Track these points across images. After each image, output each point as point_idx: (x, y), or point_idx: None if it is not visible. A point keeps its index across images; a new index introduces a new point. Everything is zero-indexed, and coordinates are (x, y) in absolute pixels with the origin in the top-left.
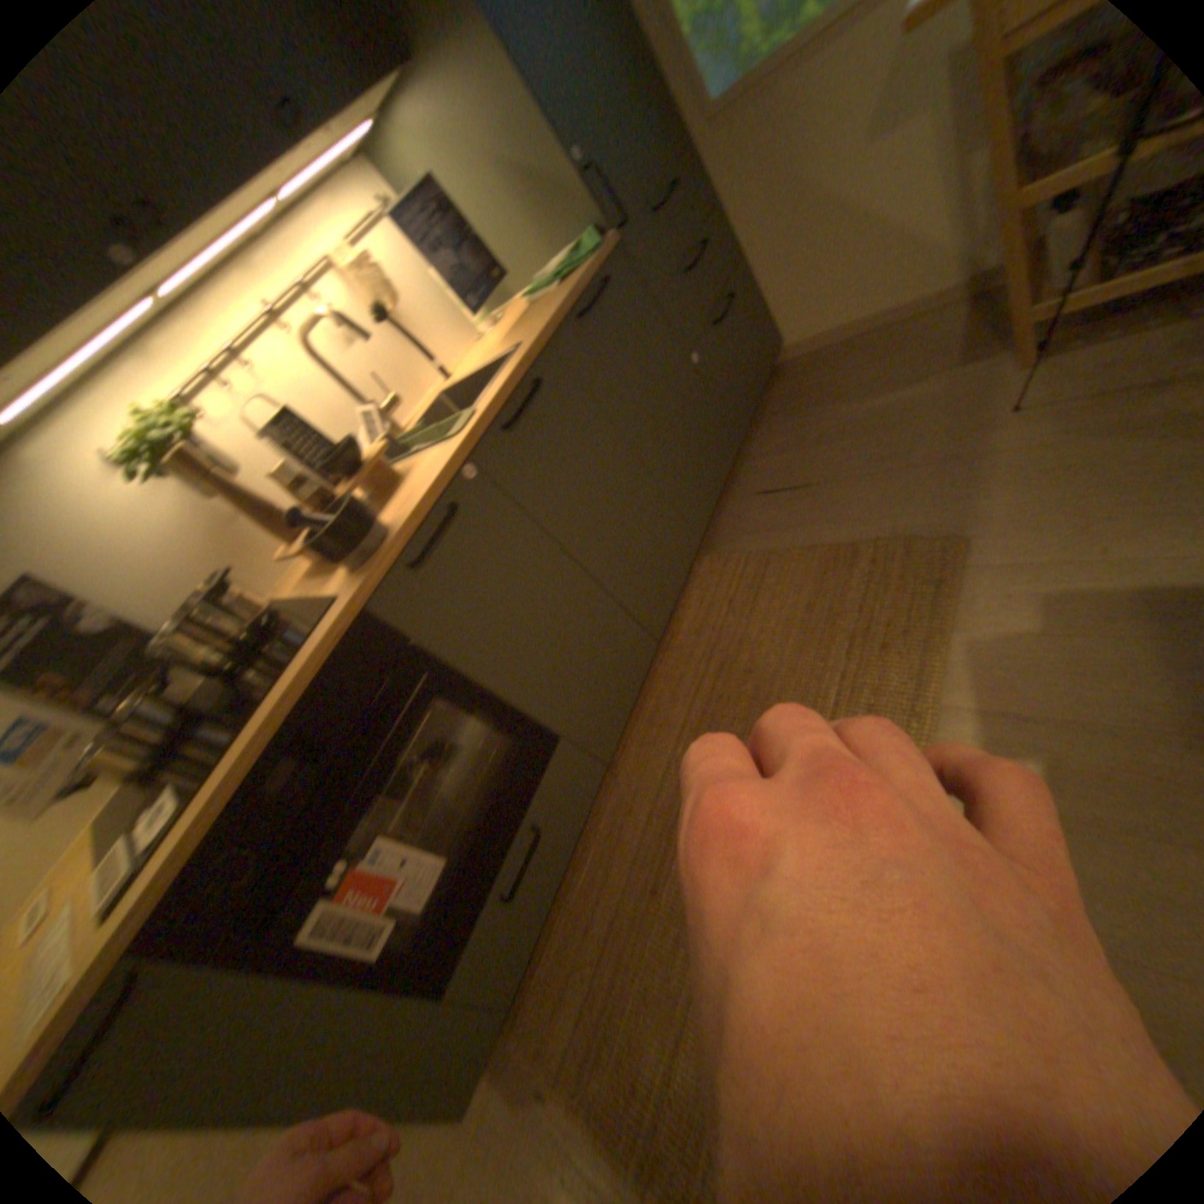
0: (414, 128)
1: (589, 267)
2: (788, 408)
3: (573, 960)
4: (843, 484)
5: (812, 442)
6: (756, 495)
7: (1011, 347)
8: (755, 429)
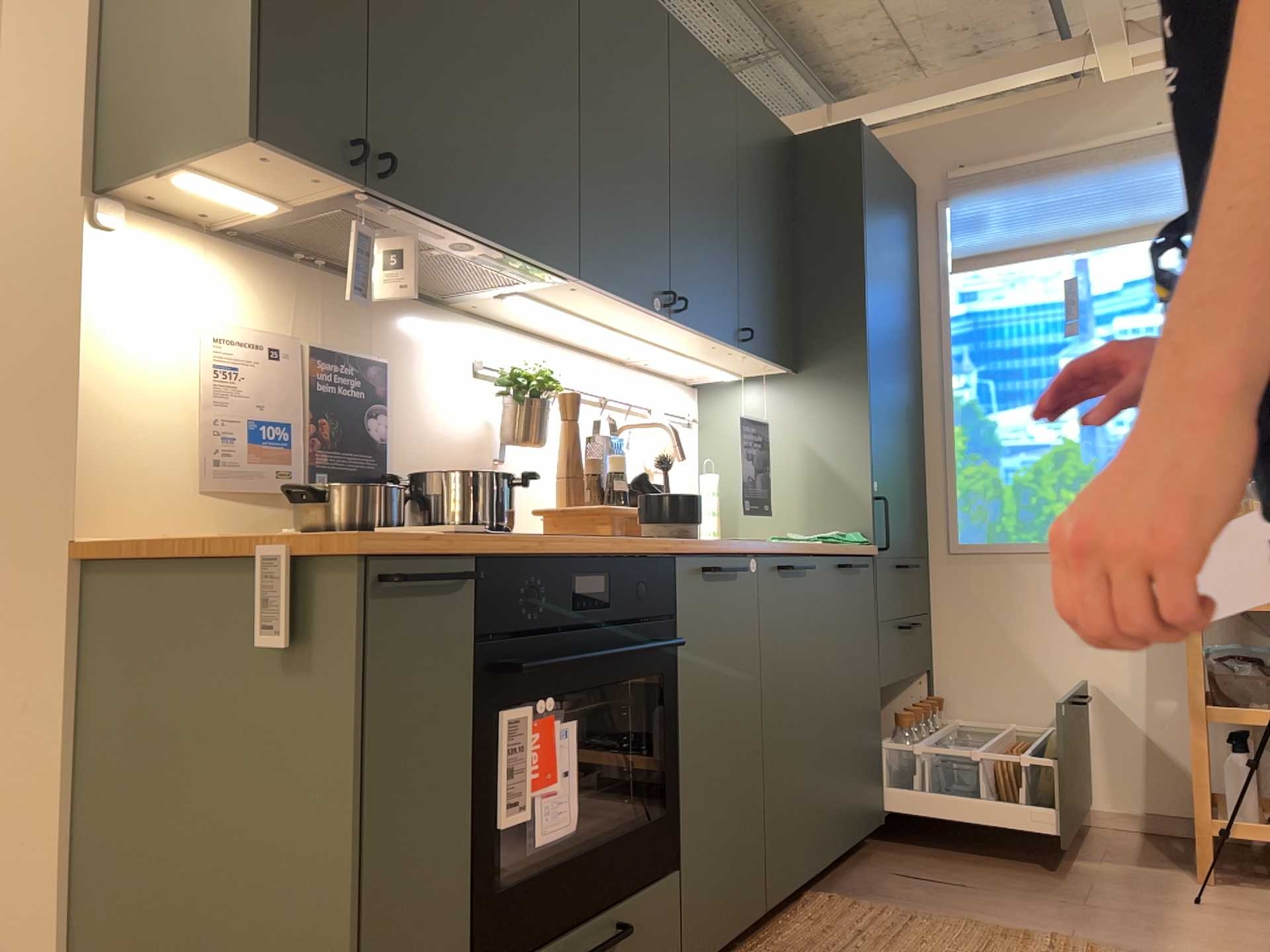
0: (757, 403)
1: (855, 550)
2: (937, 835)
3: None
4: (1010, 897)
5: (970, 863)
6: (896, 876)
7: (1190, 870)
8: (893, 835)
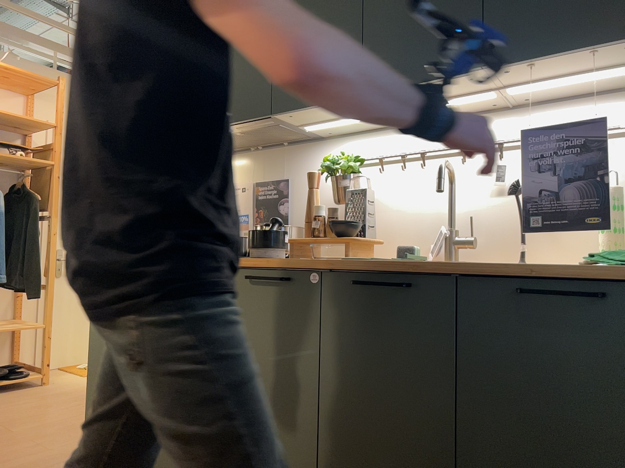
0: None
1: (597, 272)
2: None
3: None
4: None
5: None
6: None
7: None
8: None
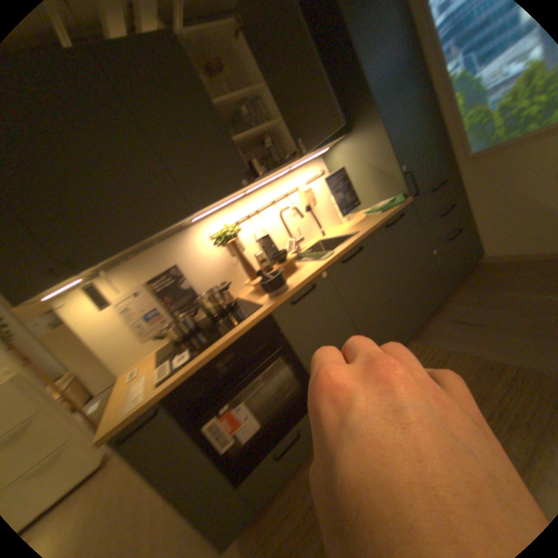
0: (342, 152)
1: (396, 209)
2: (479, 286)
3: (293, 508)
4: (504, 333)
5: (490, 306)
6: (451, 322)
7: None
8: (458, 290)
